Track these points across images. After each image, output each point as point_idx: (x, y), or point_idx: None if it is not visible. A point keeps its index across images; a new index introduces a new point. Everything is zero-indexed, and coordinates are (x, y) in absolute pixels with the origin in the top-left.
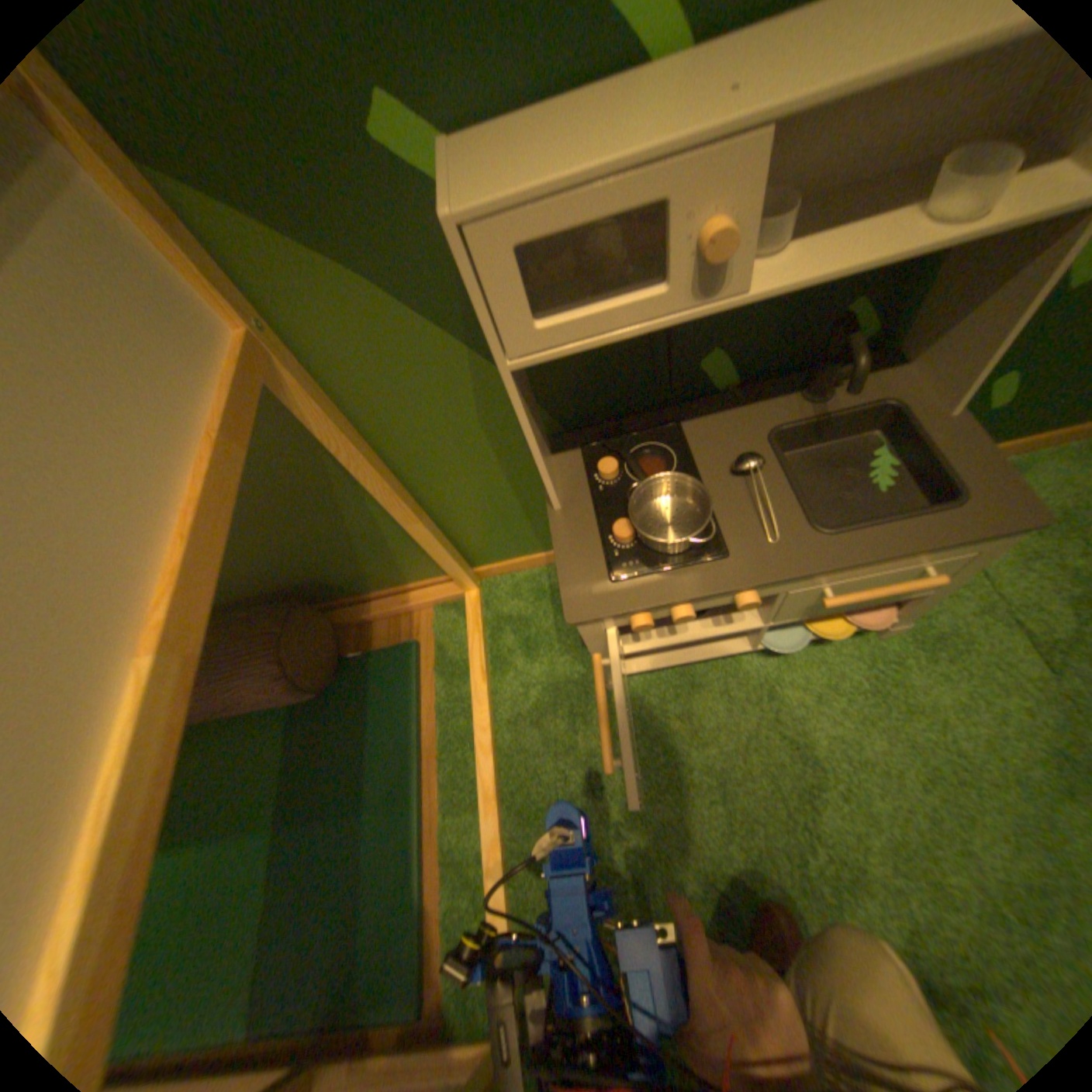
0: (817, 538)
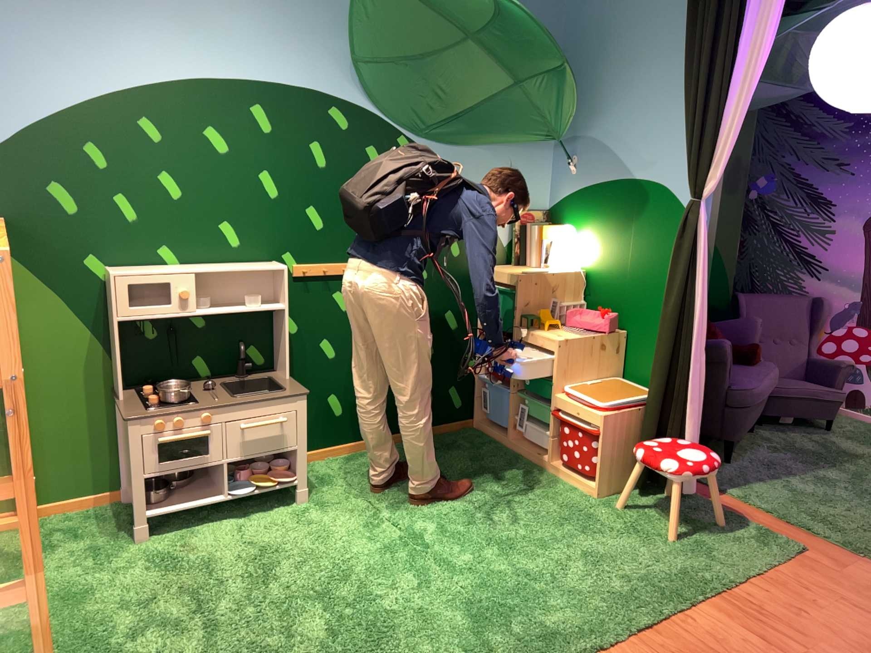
0: (237, 397)
